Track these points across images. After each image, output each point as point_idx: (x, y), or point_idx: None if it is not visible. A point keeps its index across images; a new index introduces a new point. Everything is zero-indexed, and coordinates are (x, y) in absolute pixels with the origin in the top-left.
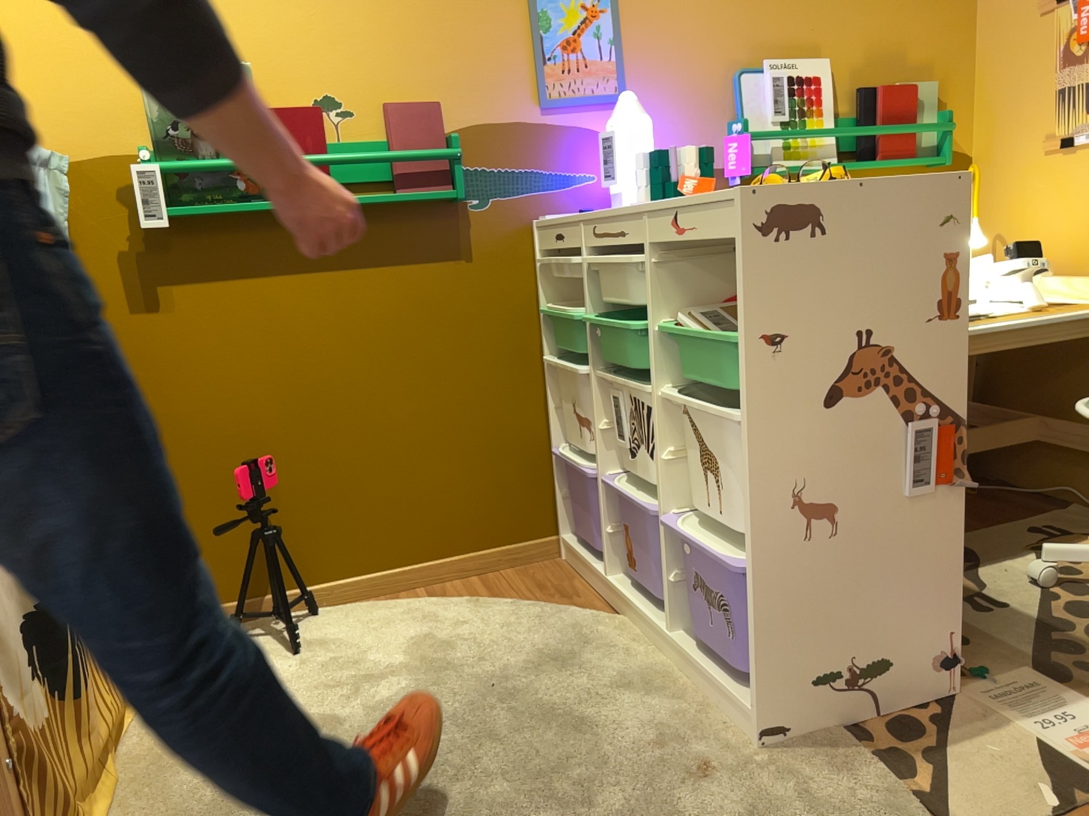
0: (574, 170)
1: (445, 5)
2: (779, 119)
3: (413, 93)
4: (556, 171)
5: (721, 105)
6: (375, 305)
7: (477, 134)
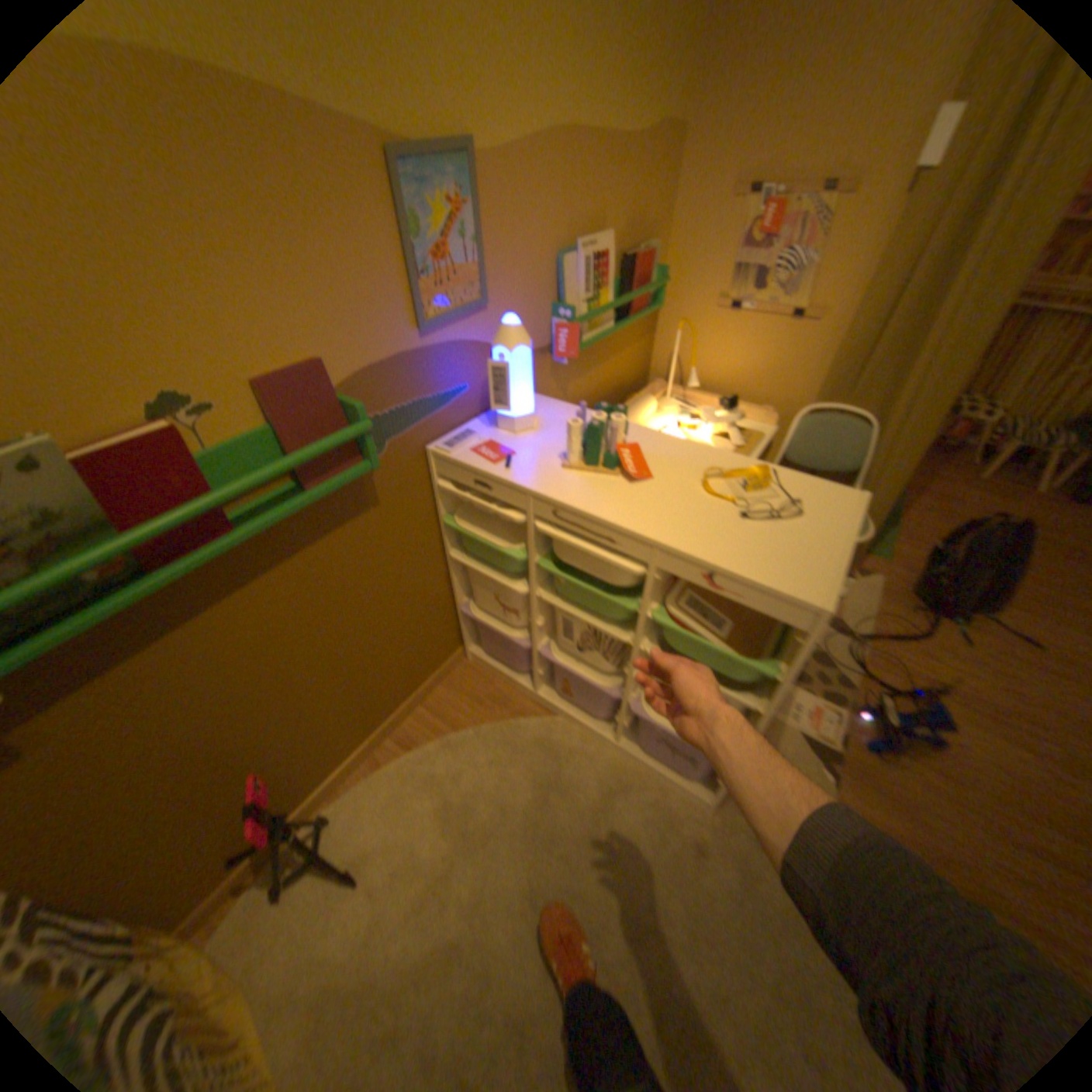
0: (451, 385)
1: (295, 214)
2: (587, 297)
3: (283, 353)
4: (437, 392)
5: (548, 287)
6: (301, 590)
7: (363, 380)
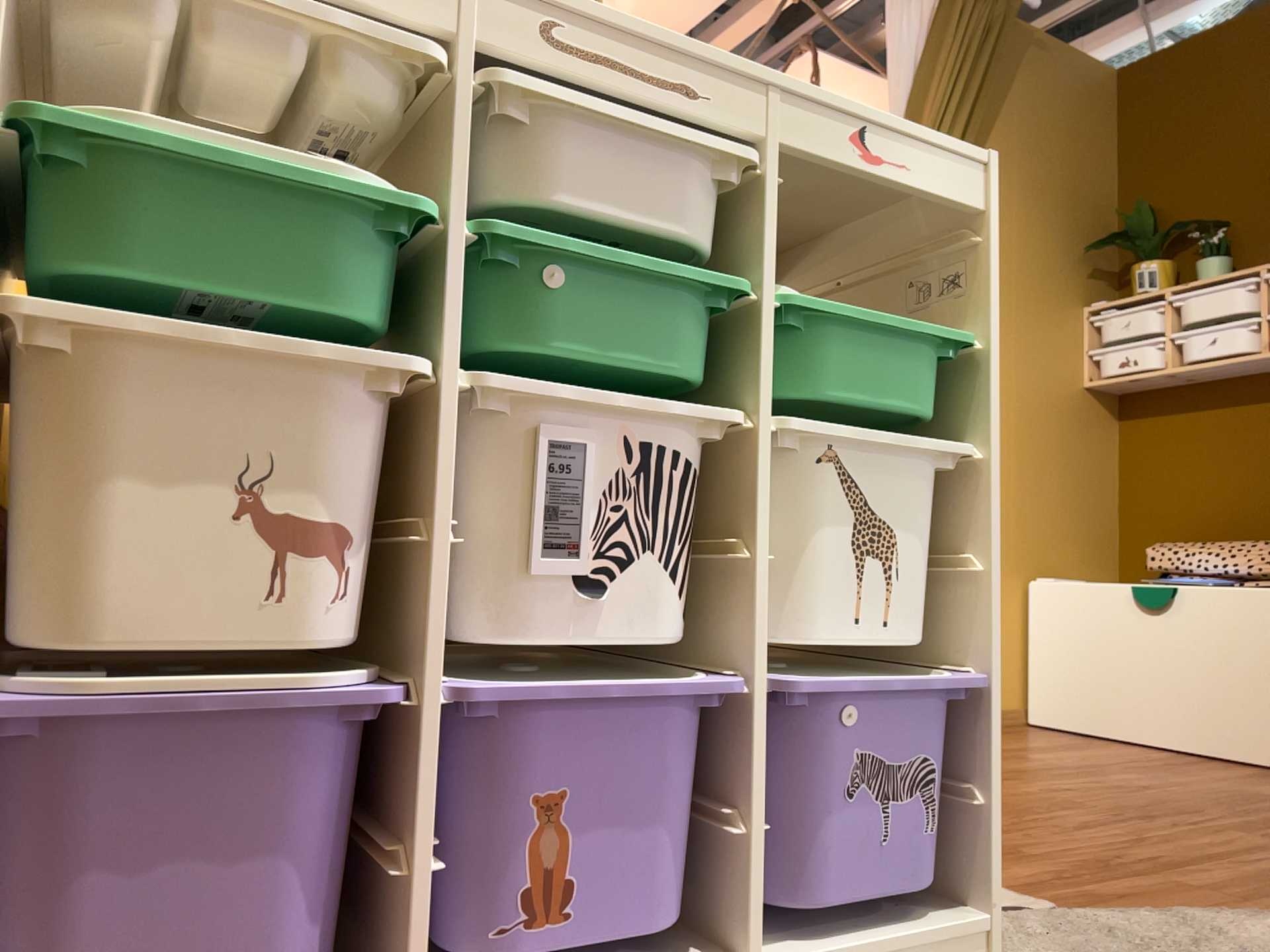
0: None
1: None
2: None
3: None
4: None
5: None
6: None
7: None
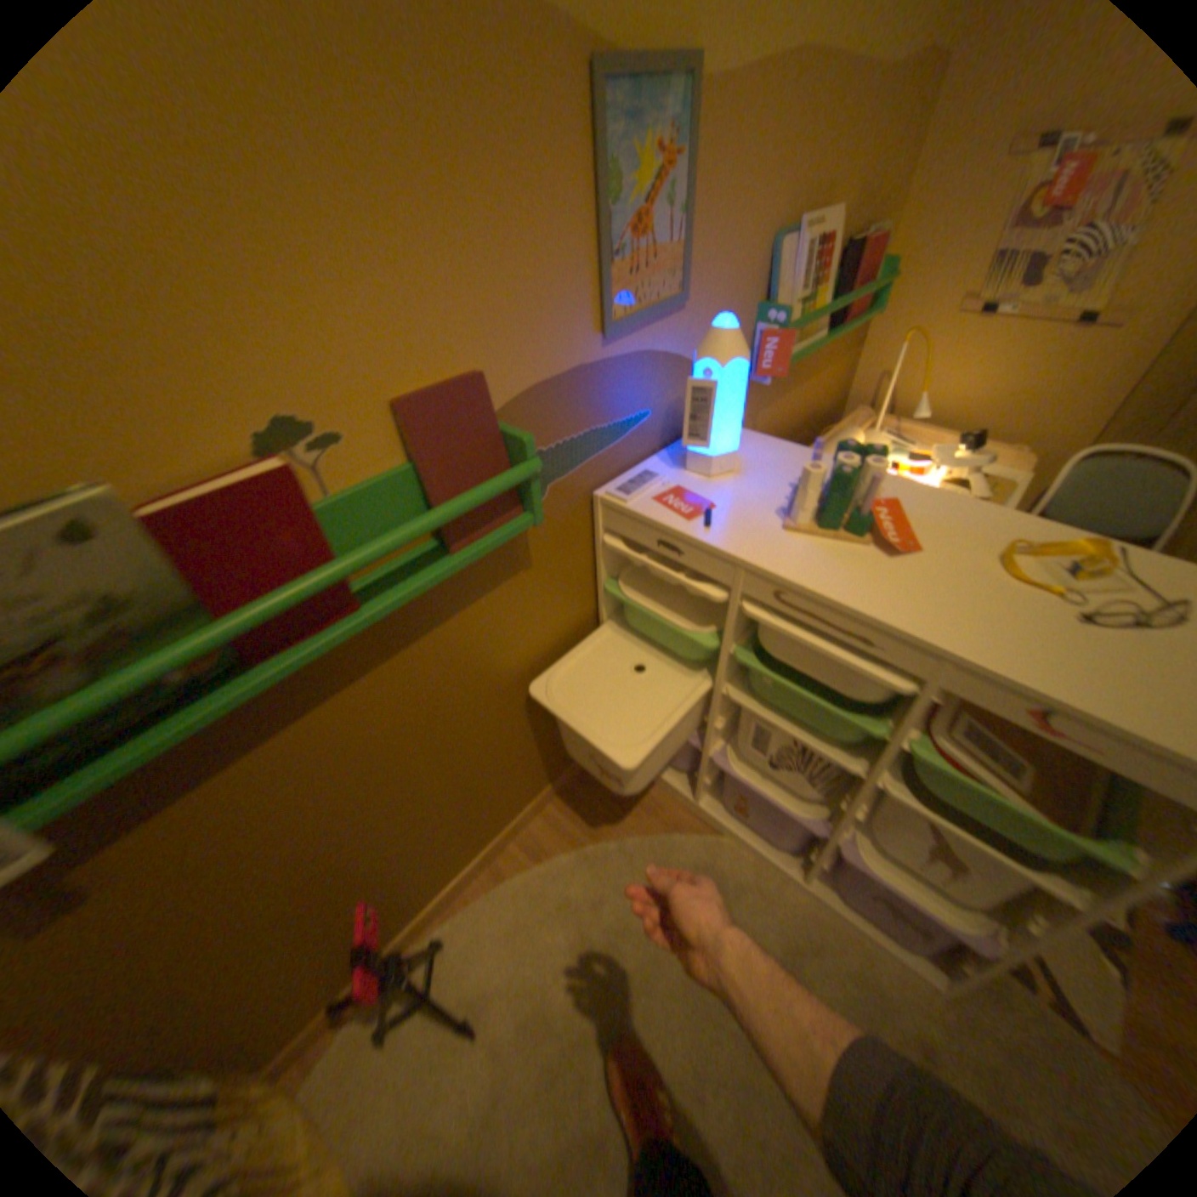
0: (631, 412)
1: (469, 157)
2: (804, 295)
3: (437, 364)
4: (615, 420)
5: (759, 281)
6: (433, 675)
7: (531, 403)
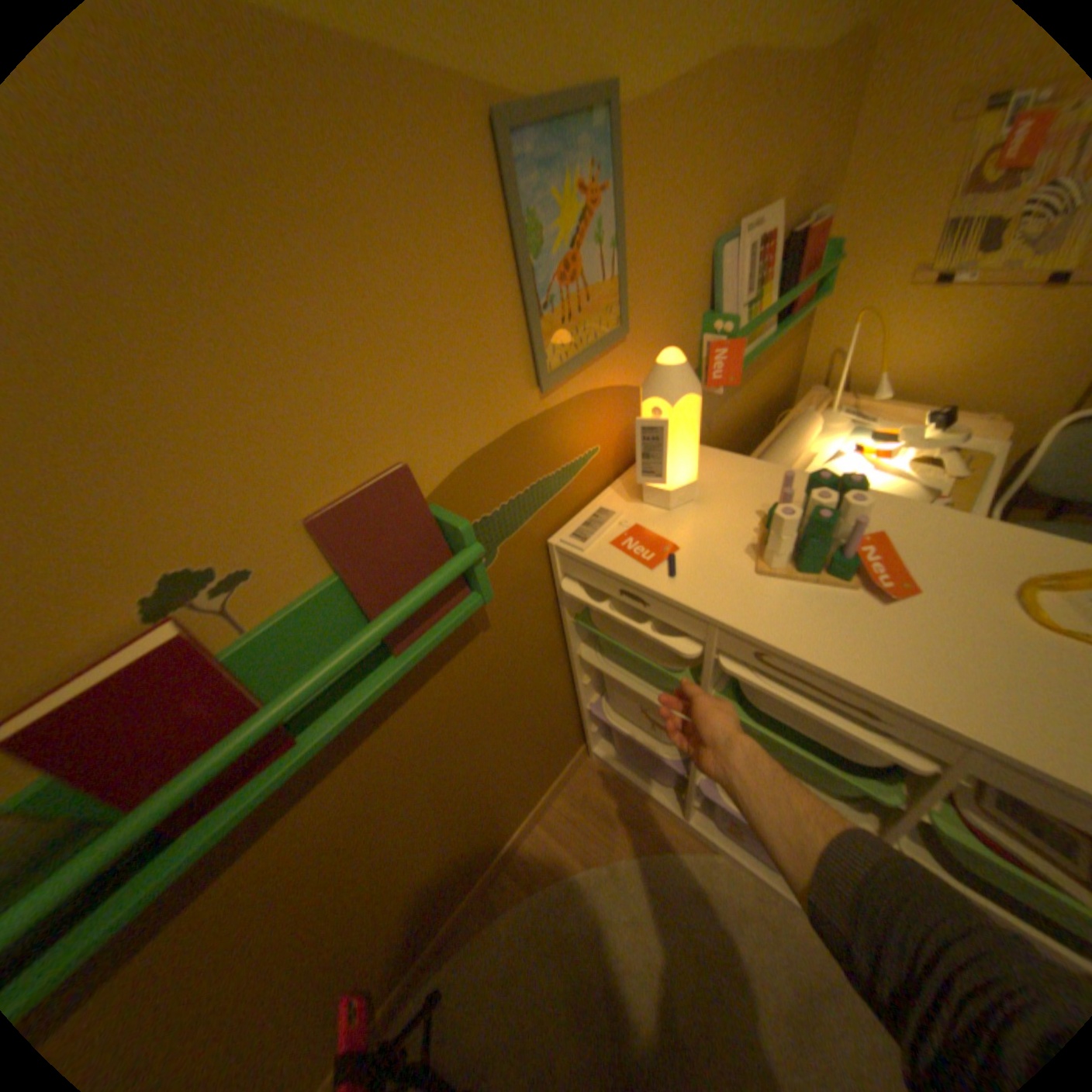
0: (579, 452)
1: (357, 248)
2: (750, 298)
3: (353, 468)
4: (562, 465)
5: (701, 293)
6: (396, 758)
7: (467, 475)
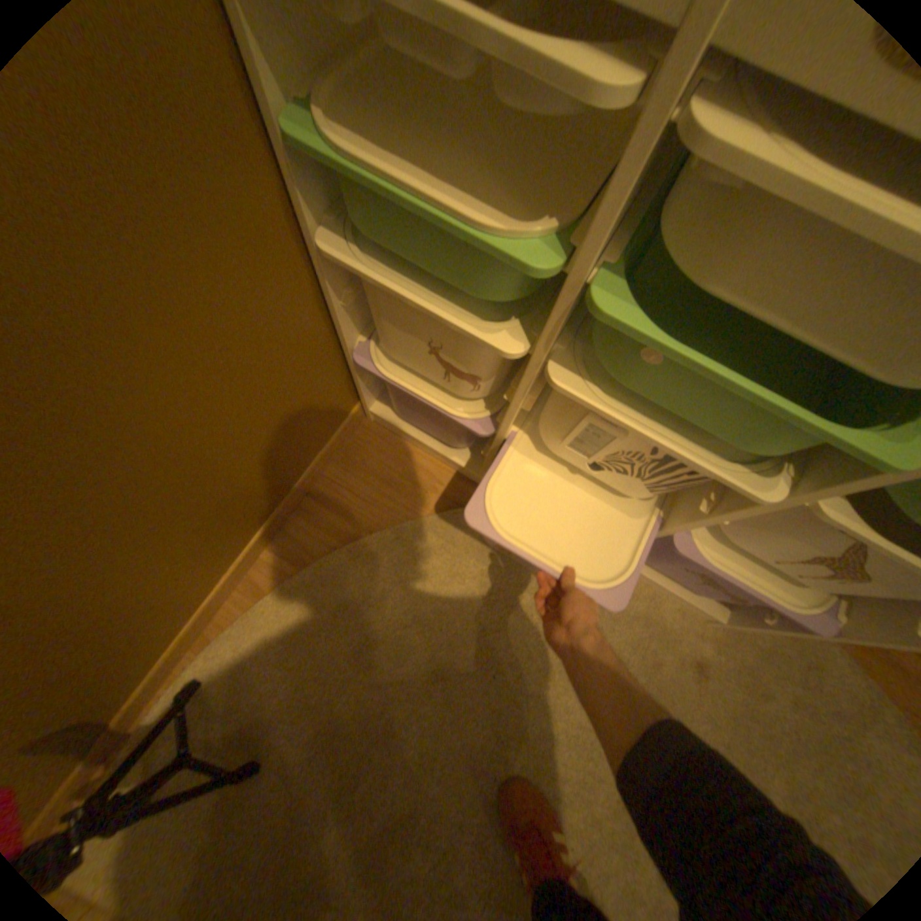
0: None
1: None
2: None
3: None
4: None
5: None
6: None
7: None
